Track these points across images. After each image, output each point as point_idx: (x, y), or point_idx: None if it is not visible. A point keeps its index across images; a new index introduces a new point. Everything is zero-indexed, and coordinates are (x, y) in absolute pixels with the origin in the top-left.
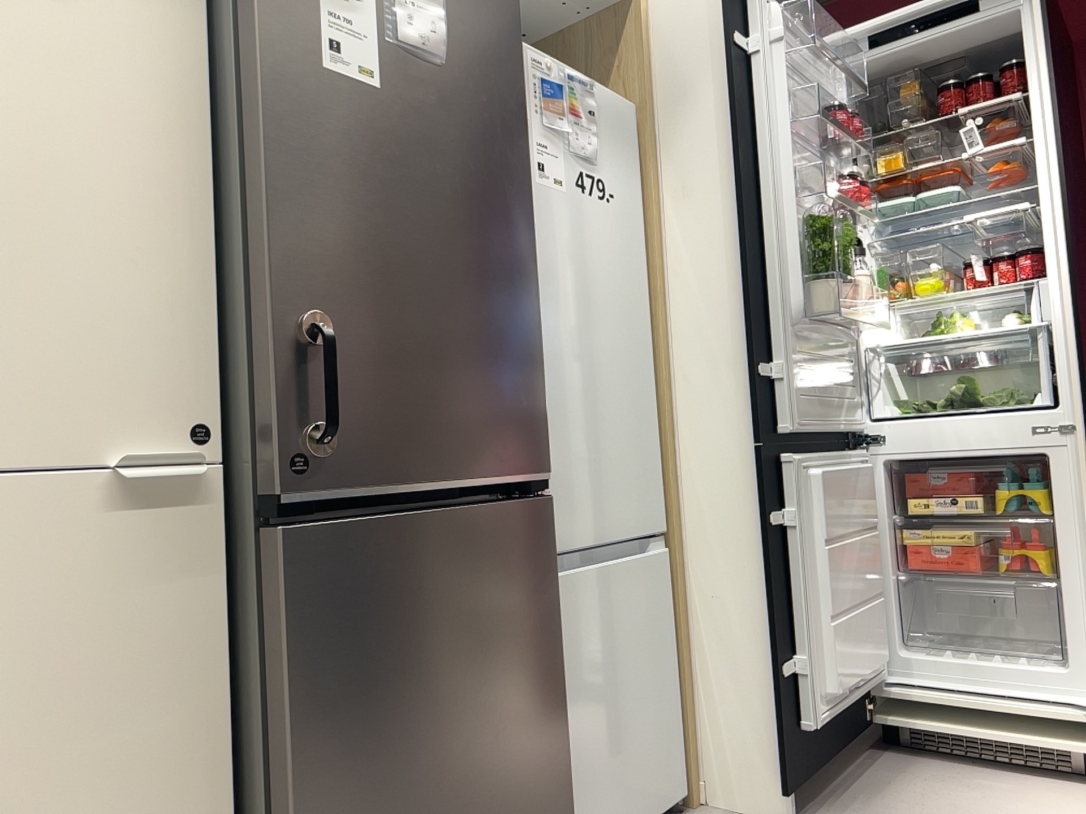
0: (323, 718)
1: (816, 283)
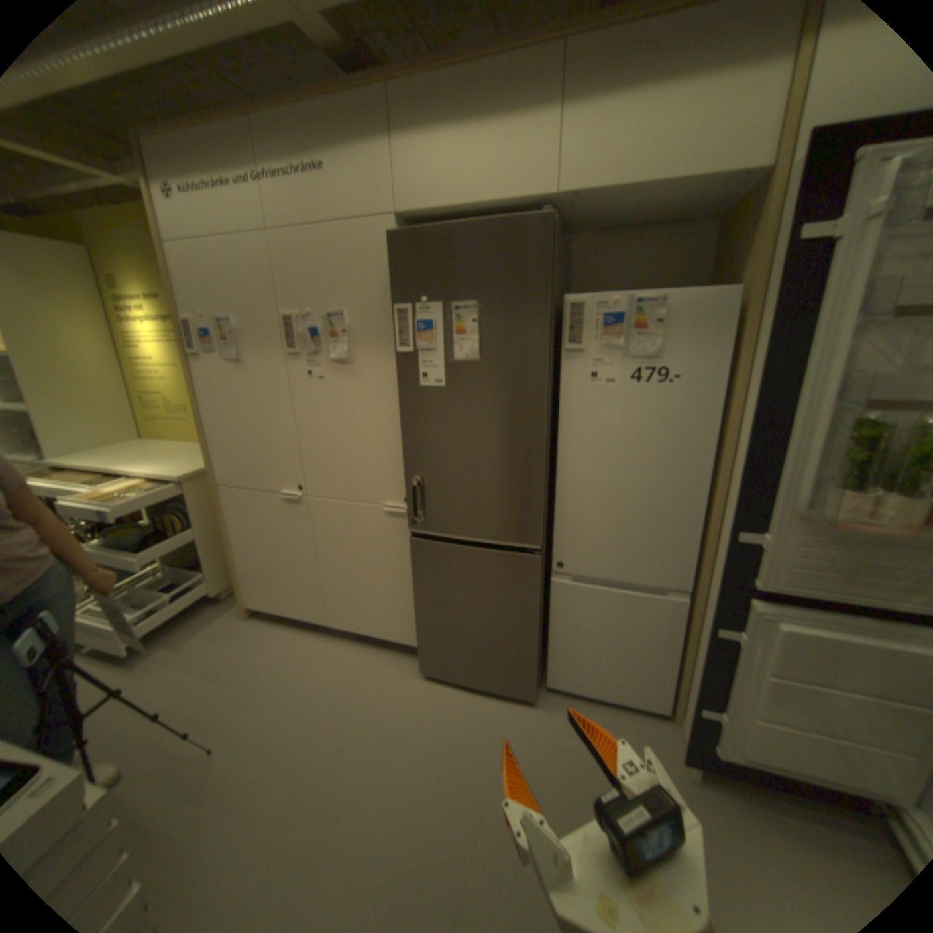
0: (424, 590)
1: (848, 484)
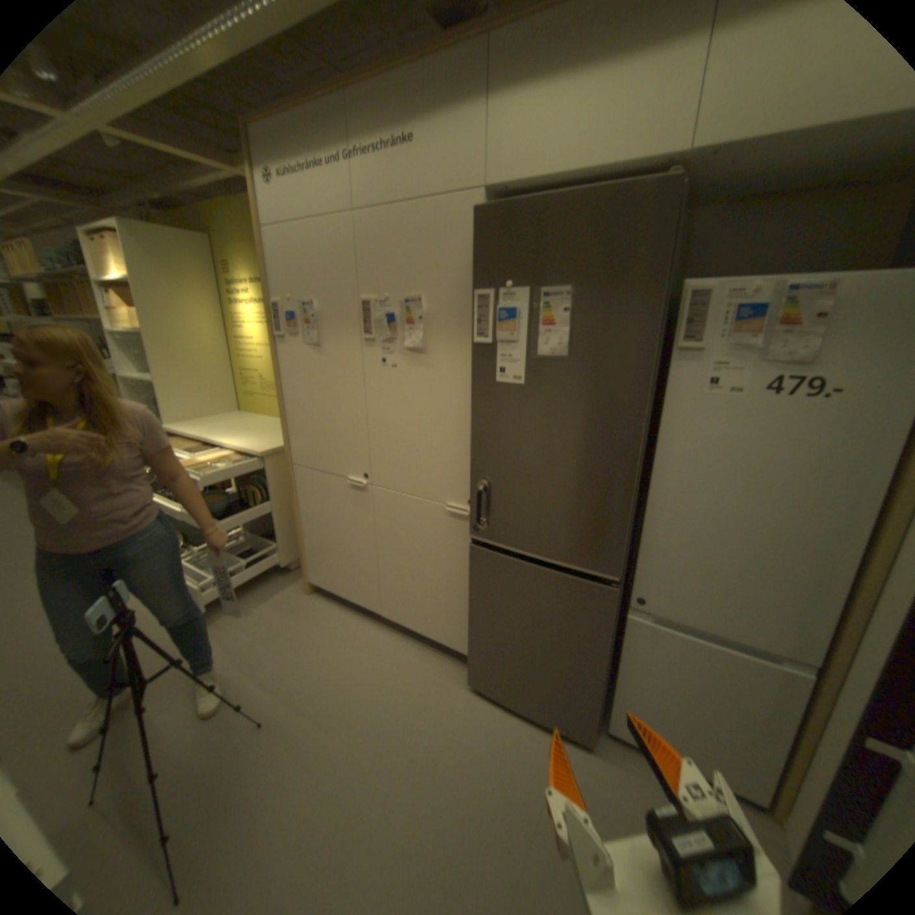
0: (480, 601)
1: None
